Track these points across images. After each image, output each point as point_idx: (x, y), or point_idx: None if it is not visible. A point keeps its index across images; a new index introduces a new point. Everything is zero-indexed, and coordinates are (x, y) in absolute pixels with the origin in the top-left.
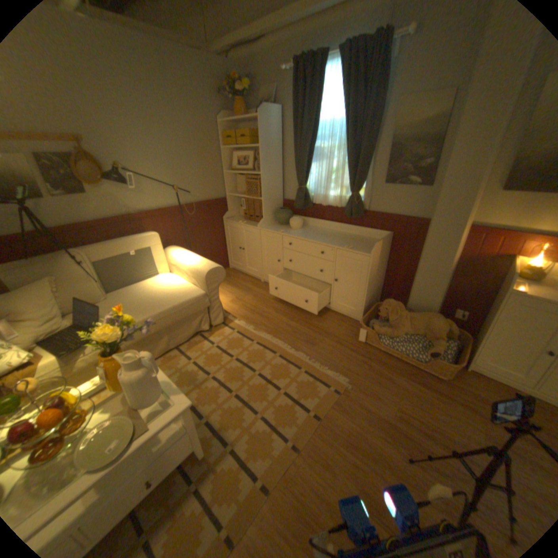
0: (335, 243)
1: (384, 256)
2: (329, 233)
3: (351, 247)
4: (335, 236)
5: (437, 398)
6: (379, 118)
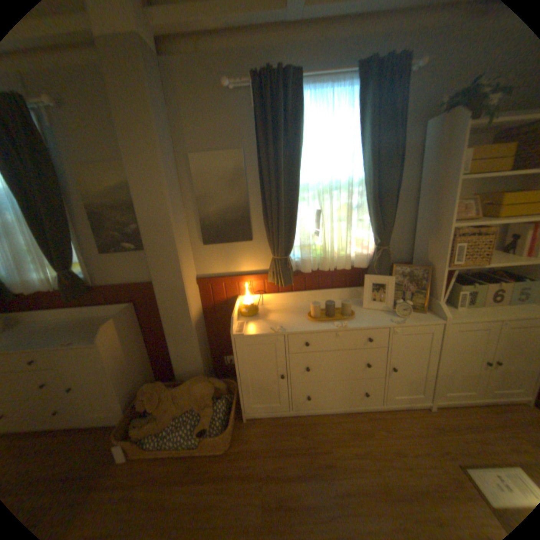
0: (50, 341)
1: (132, 331)
2: (51, 326)
3: (69, 342)
4: (59, 328)
5: (215, 490)
6: (54, 187)
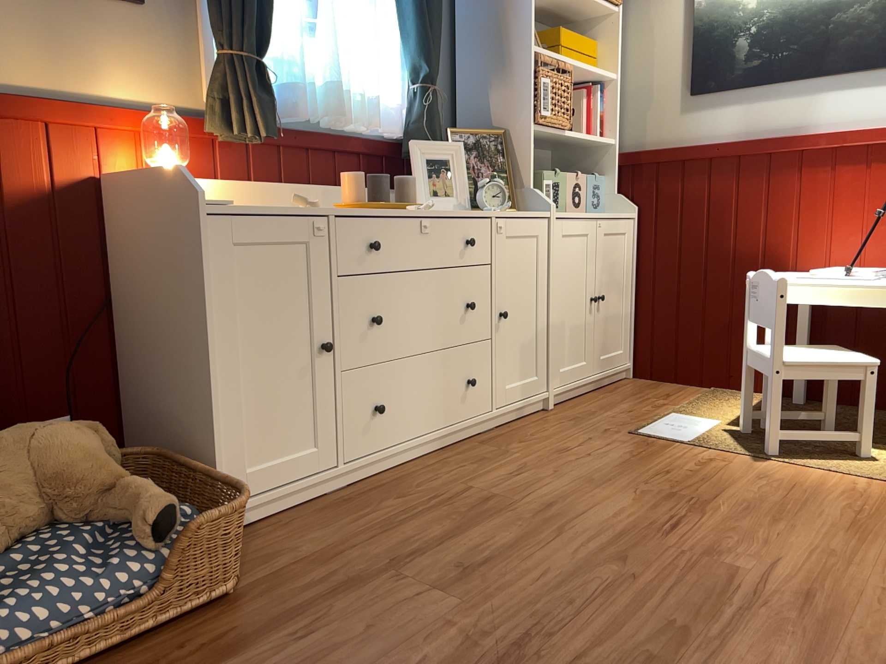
0: None
1: None
2: None
3: None
4: None
5: (287, 639)
6: None
